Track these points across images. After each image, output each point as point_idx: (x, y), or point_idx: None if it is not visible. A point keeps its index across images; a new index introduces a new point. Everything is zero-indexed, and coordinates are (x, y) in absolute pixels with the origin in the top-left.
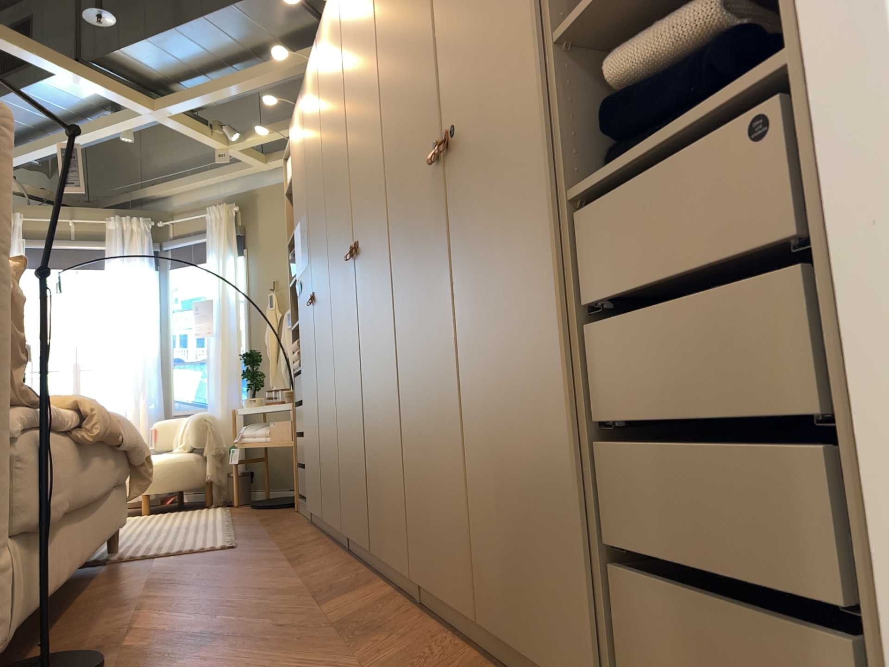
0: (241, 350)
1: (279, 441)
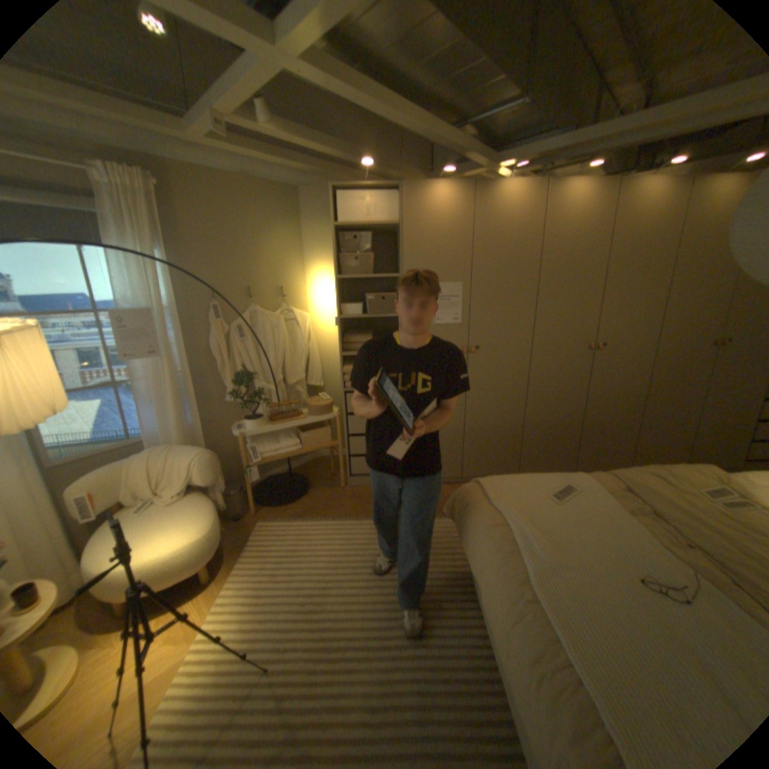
0: (174, 370)
1: (314, 449)
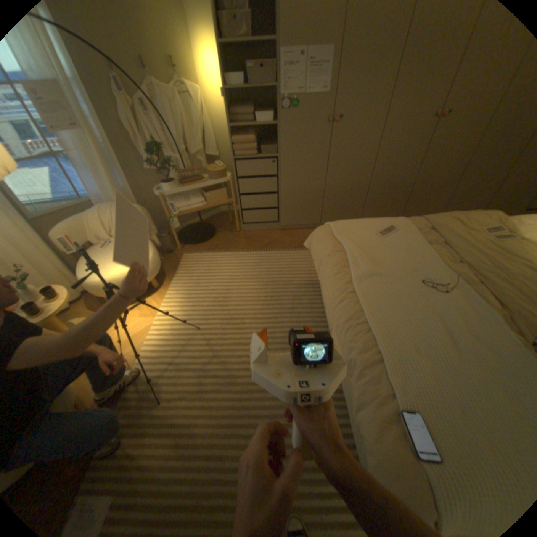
0: (98, 141)
1: (216, 205)
